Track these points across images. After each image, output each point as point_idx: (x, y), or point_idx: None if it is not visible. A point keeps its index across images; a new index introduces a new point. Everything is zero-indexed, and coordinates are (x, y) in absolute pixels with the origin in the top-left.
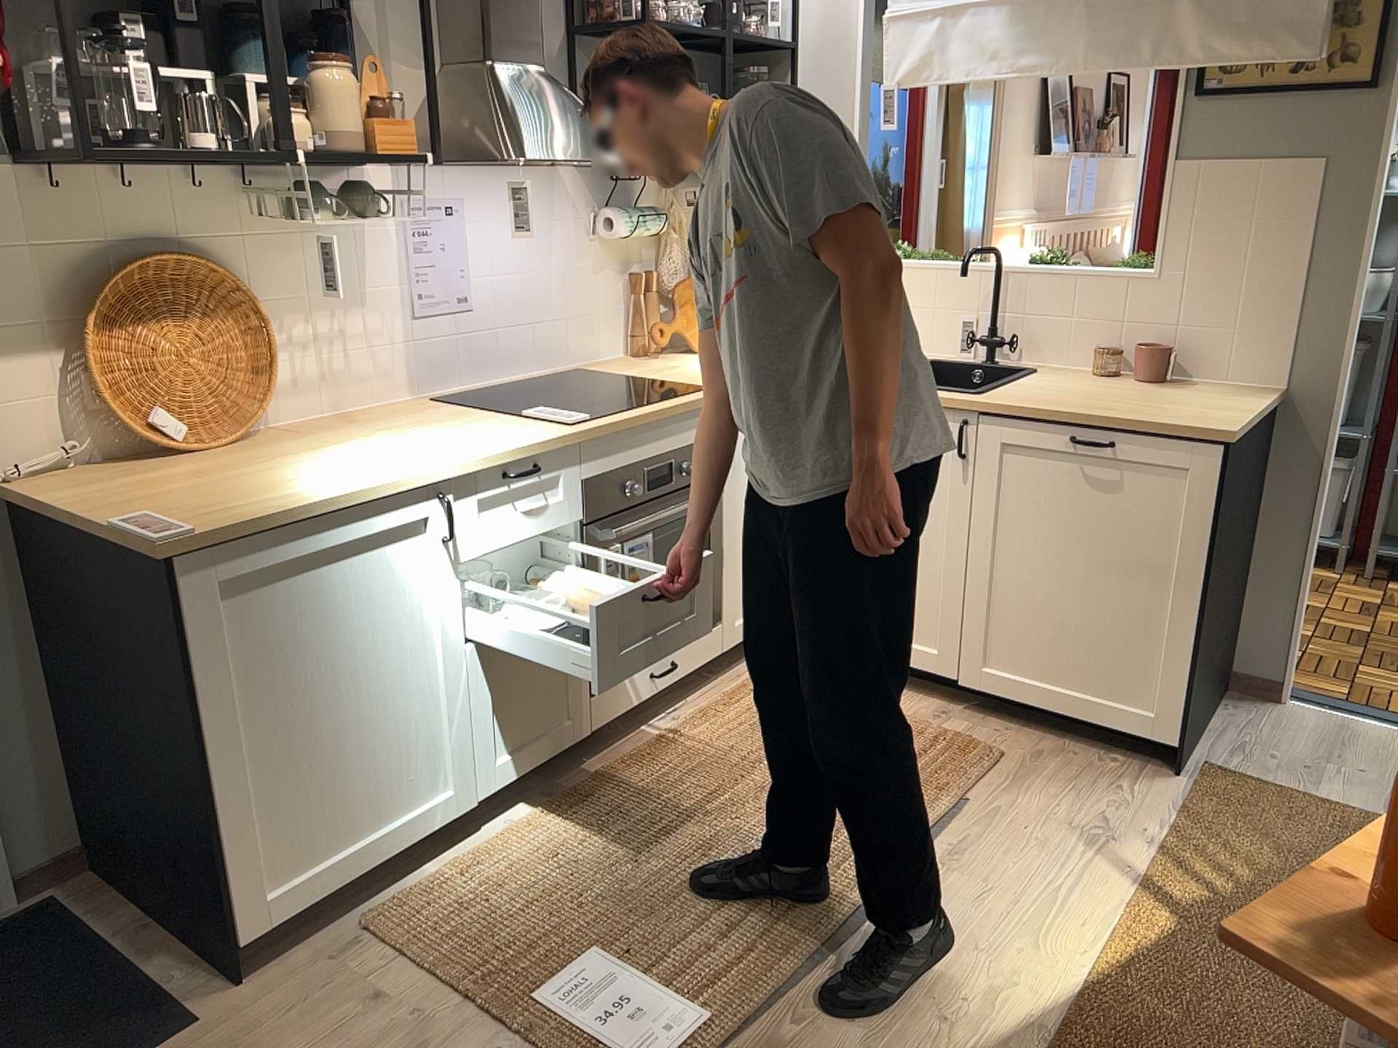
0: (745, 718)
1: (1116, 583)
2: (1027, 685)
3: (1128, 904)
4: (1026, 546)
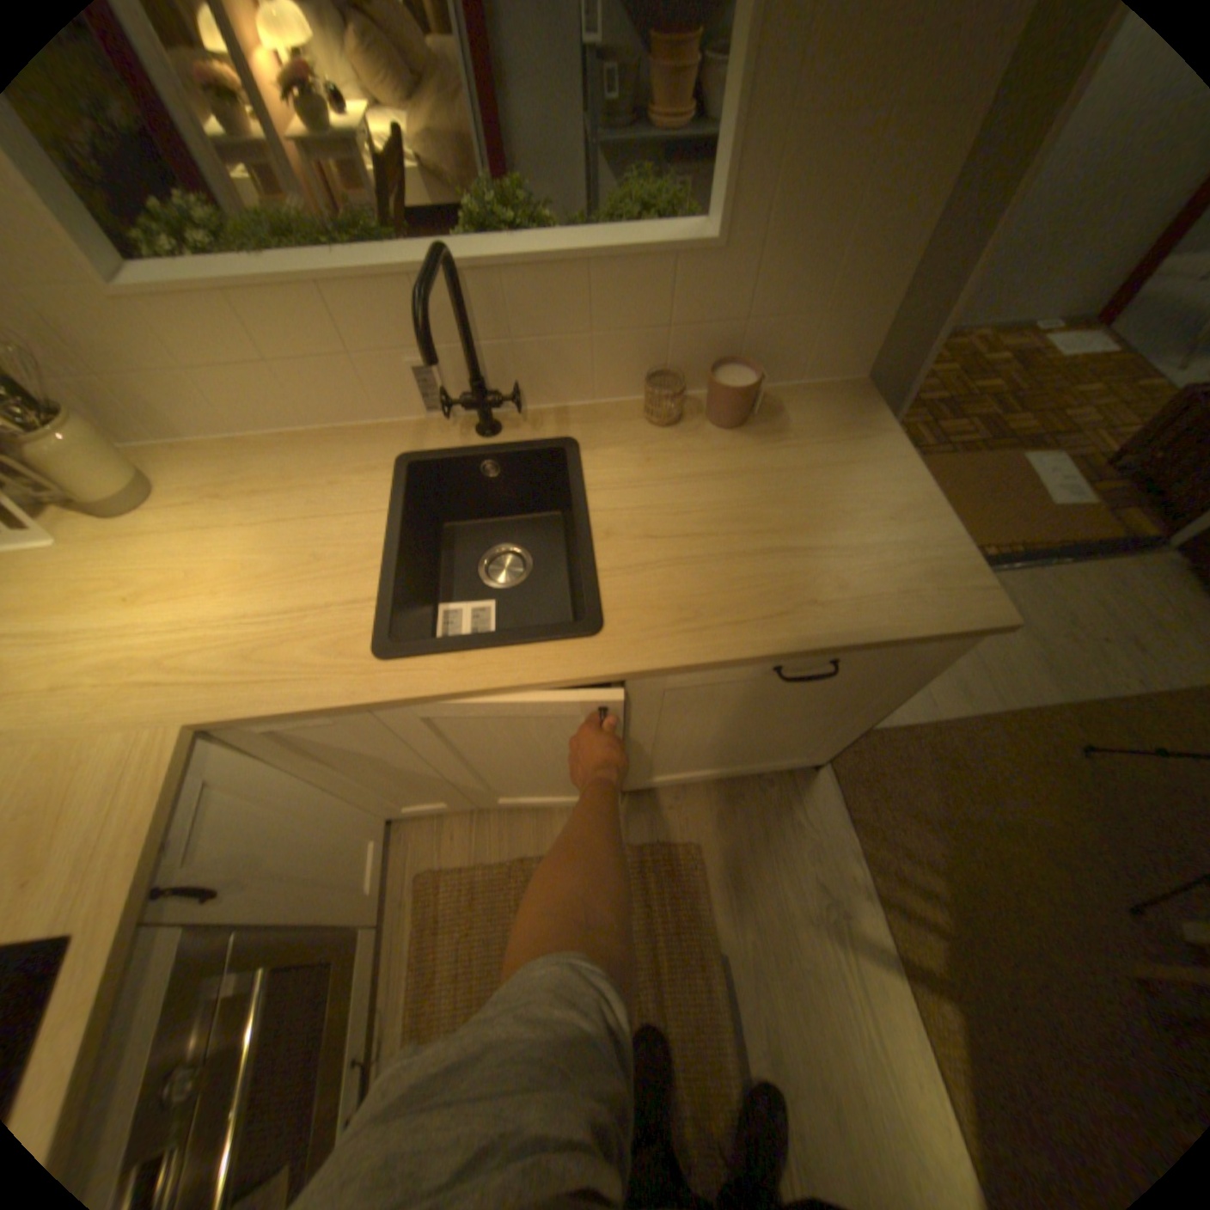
0: (455, 1001)
1: (790, 726)
2: (685, 780)
3: (914, 1021)
4: (688, 732)
